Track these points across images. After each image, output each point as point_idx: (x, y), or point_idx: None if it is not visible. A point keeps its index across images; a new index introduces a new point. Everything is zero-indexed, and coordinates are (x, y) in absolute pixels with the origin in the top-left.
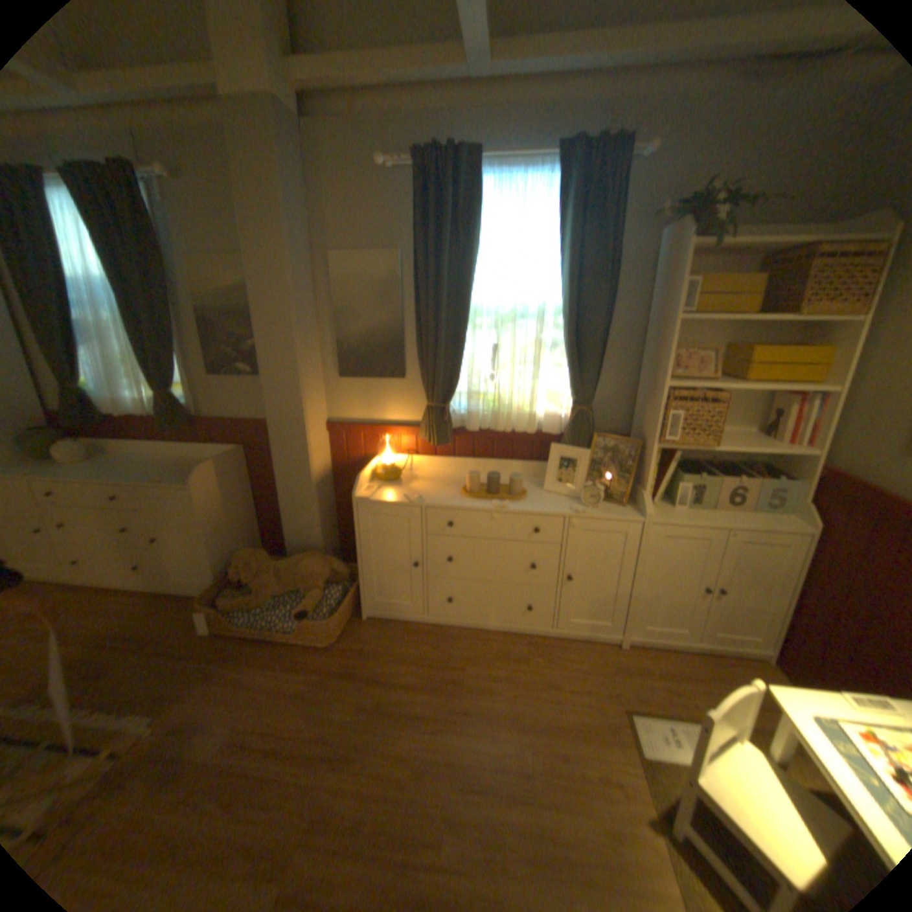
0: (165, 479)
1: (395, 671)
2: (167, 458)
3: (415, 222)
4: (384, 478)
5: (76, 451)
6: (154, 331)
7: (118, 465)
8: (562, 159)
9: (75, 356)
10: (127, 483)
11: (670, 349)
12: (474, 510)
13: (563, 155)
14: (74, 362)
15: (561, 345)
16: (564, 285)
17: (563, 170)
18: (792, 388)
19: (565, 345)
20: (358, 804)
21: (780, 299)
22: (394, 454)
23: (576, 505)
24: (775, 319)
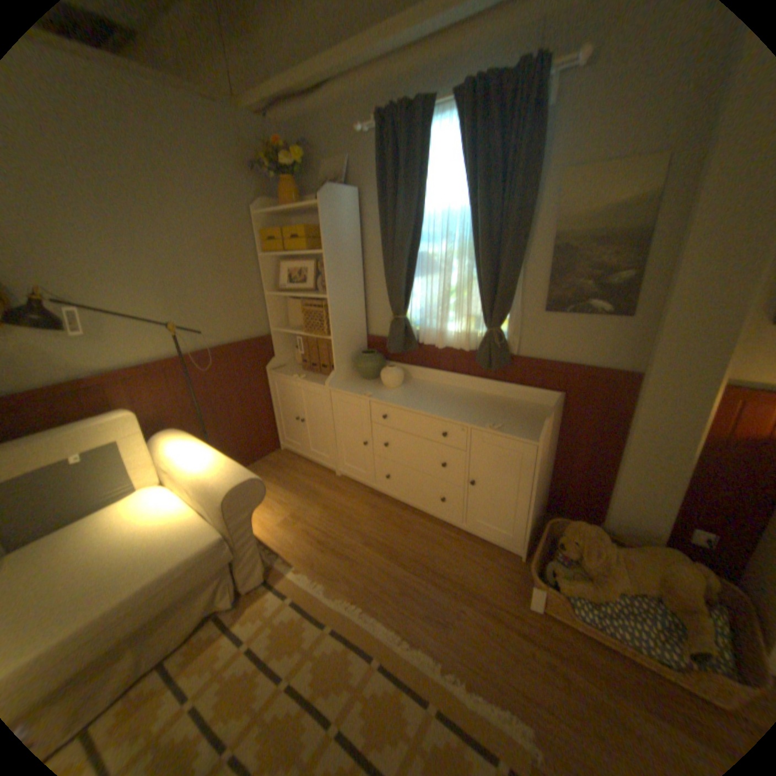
0: (502, 423)
1: None
2: (472, 391)
3: None
4: None
5: (401, 375)
6: (514, 260)
7: (434, 393)
8: None
9: (412, 286)
10: (464, 420)
11: None
12: None
13: None
14: (412, 292)
15: None
16: None
17: None
18: None
19: None
20: None
21: None
22: None
23: None
24: None
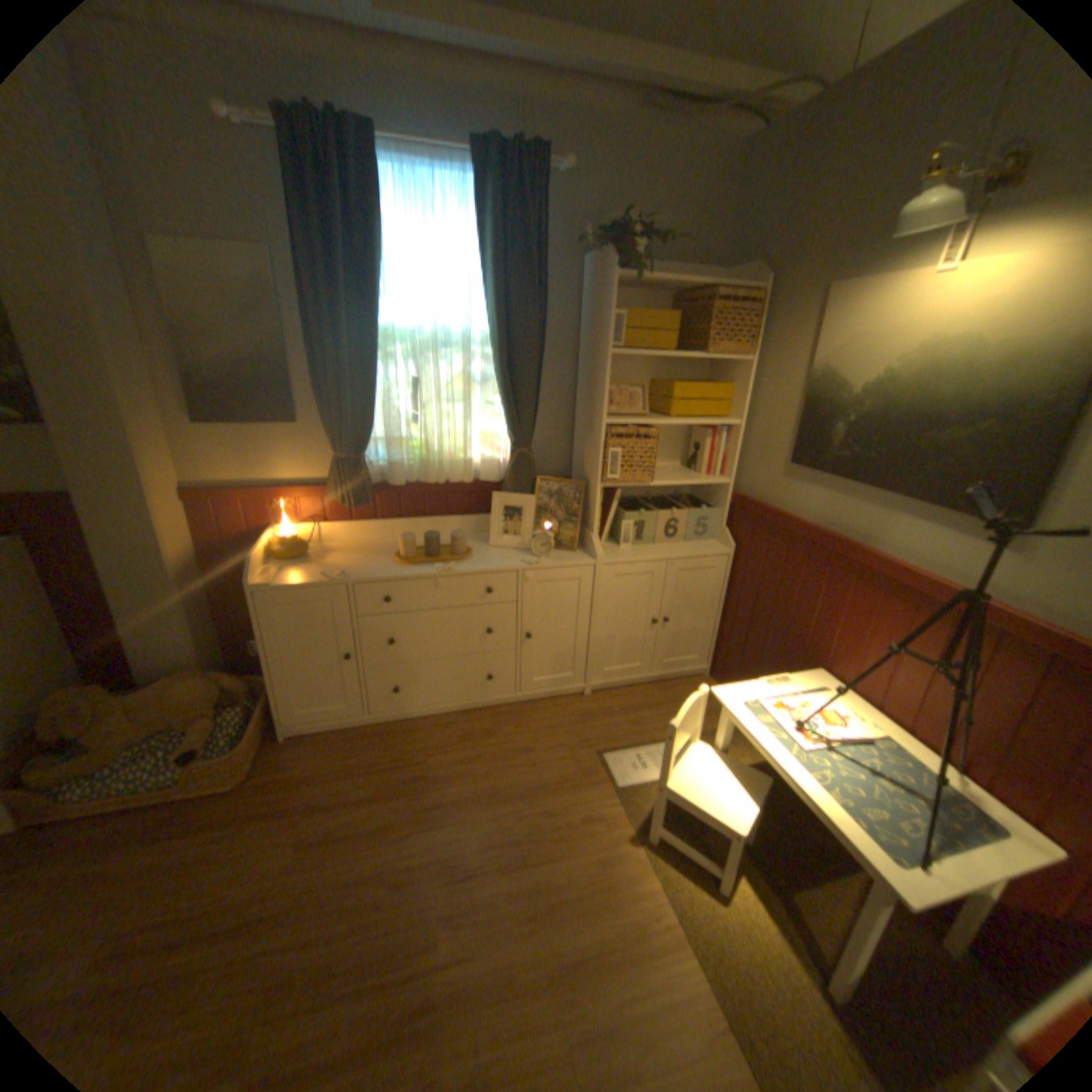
0: None
1: (340, 788)
2: None
3: (289, 209)
4: (286, 555)
5: None
6: None
7: None
8: (474, 159)
9: None
10: None
11: (604, 385)
12: (415, 578)
13: (475, 154)
14: None
15: (492, 379)
16: (489, 310)
17: (476, 172)
18: (705, 423)
19: (498, 380)
20: (326, 945)
21: (691, 338)
22: (294, 523)
23: (527, 556)
24: (687, 357)
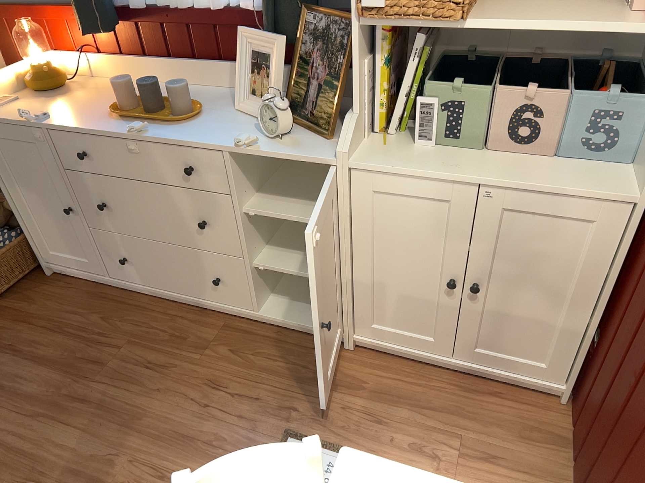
0: None
1: (49, 336)
2: None
3: None
4: (38, 89)
5: None
6: None
7: None
8: None
9: None
10: None
11: None
12: (111, 137)
13: None
14: None
15: None
16: None
17: None
18: None
19: None
20: None
21: None
22: (60, 54)
23: (259, 134)
24: None
